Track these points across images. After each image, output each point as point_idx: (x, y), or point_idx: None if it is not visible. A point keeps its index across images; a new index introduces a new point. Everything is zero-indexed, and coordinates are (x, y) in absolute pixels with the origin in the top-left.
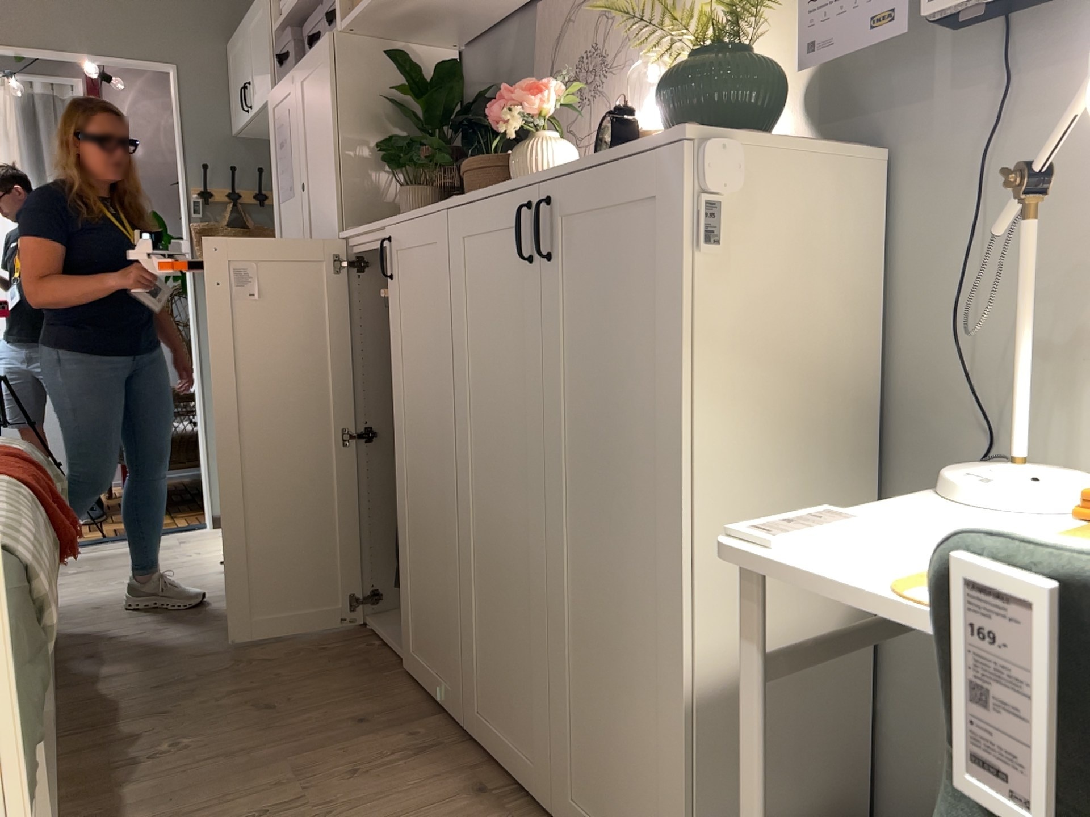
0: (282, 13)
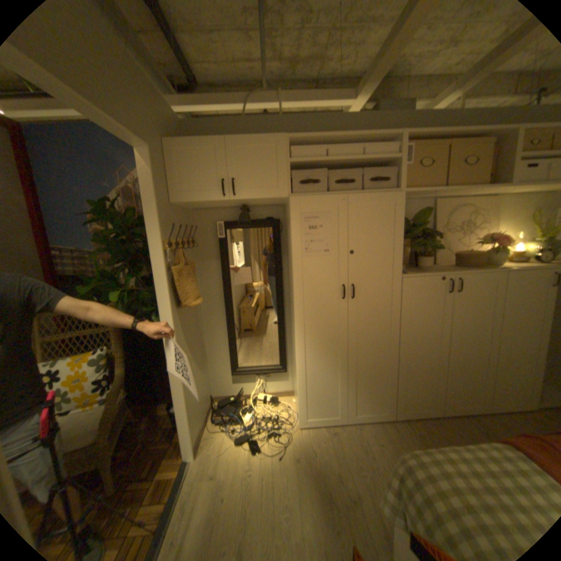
0: (292, 154)
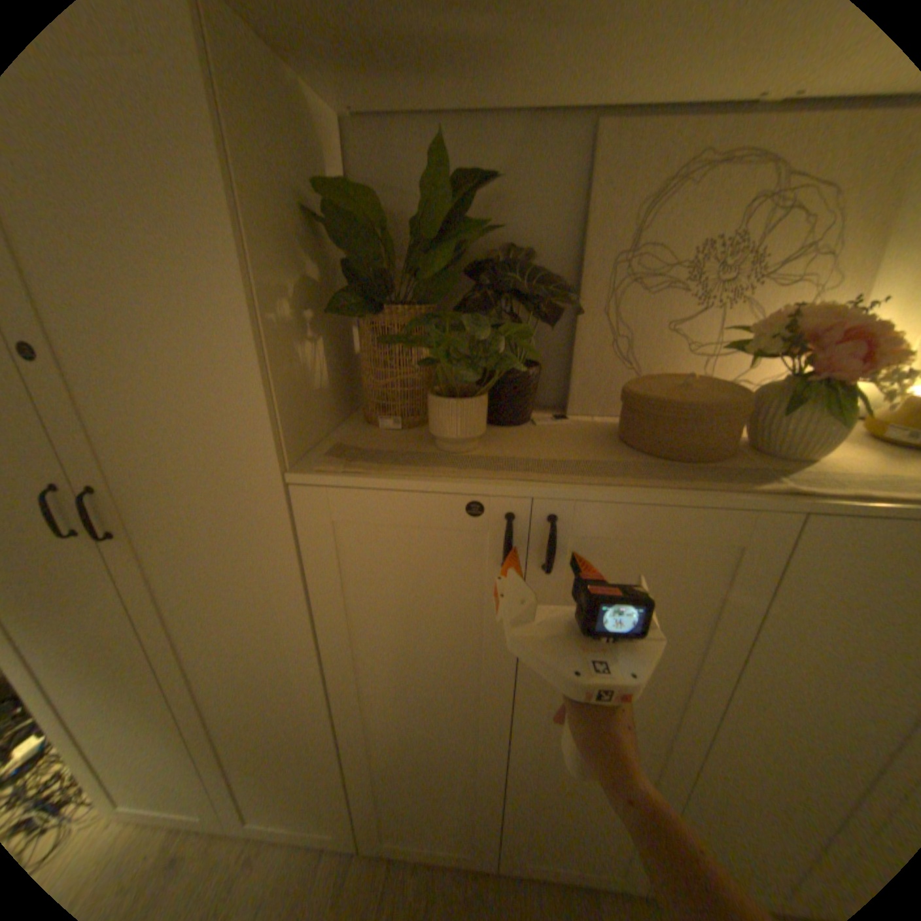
0: None
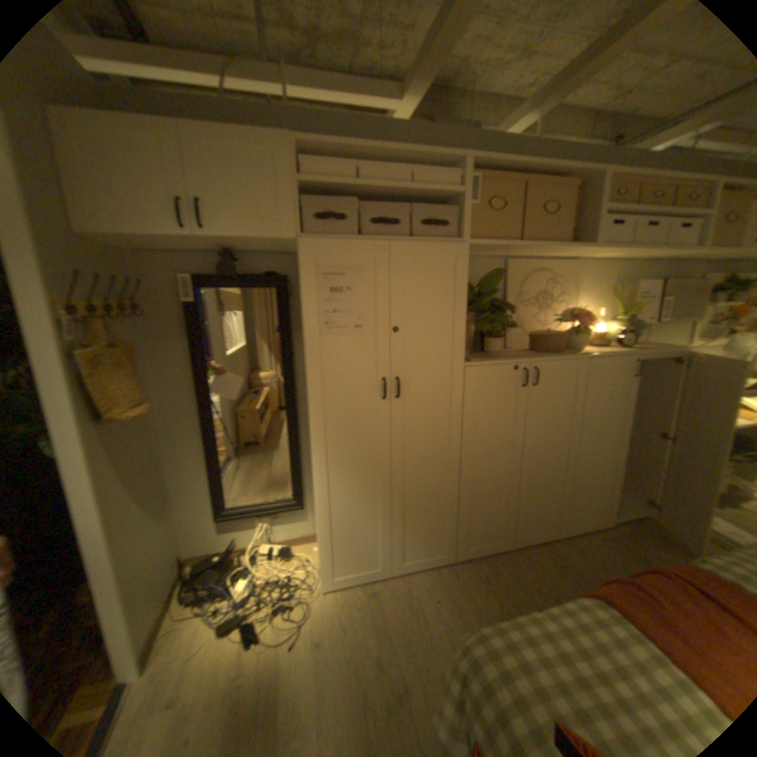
0: (301, 168)
